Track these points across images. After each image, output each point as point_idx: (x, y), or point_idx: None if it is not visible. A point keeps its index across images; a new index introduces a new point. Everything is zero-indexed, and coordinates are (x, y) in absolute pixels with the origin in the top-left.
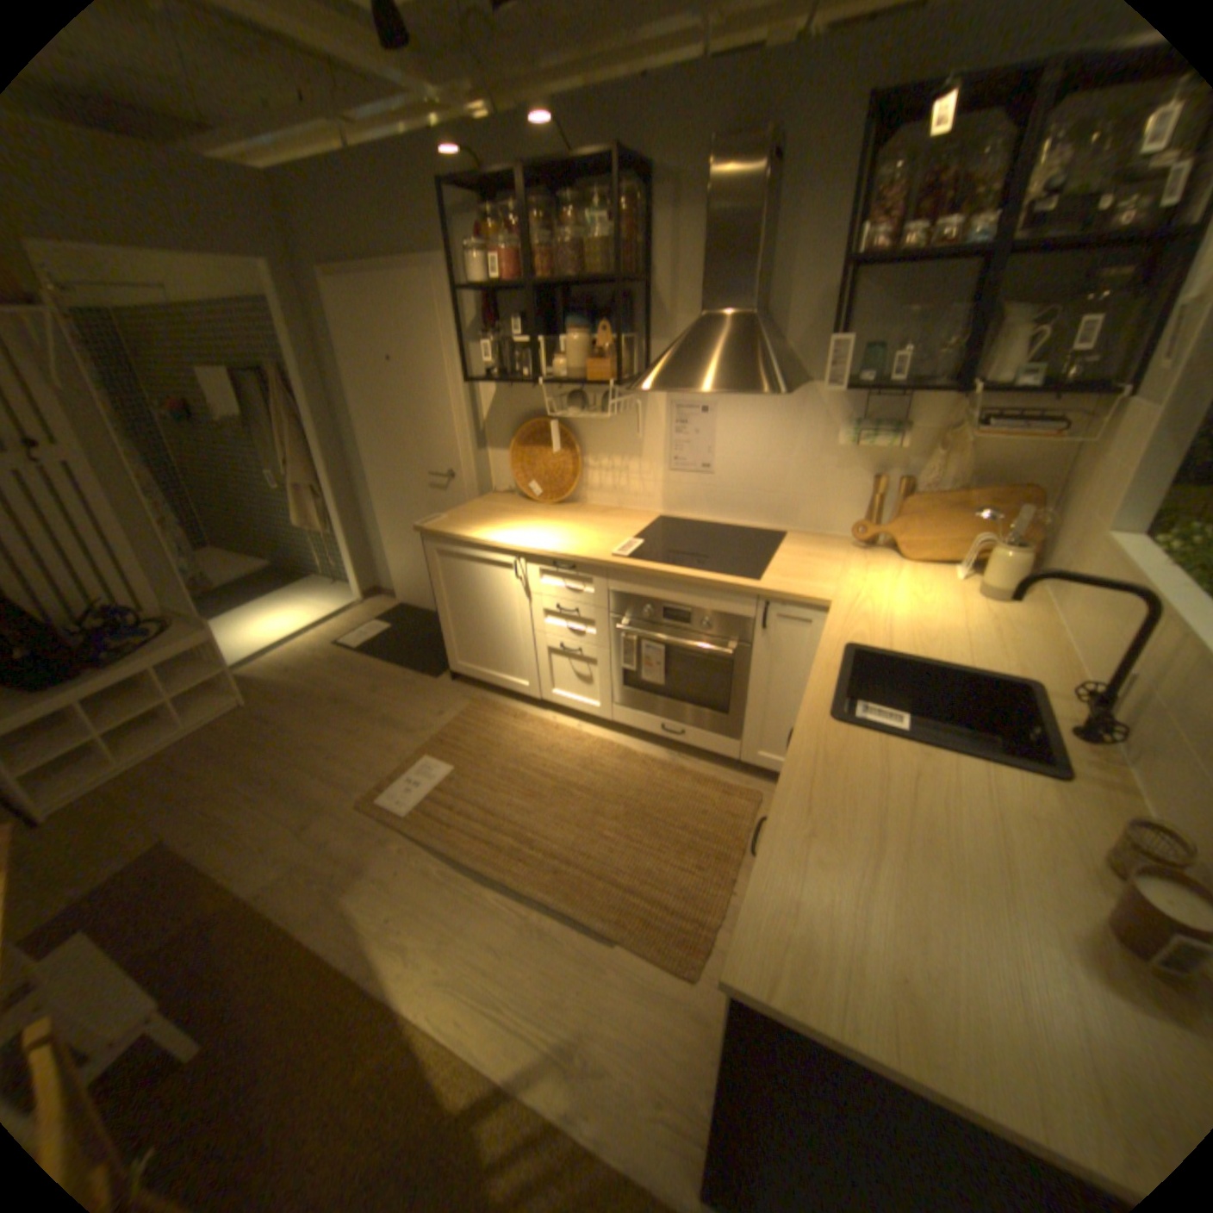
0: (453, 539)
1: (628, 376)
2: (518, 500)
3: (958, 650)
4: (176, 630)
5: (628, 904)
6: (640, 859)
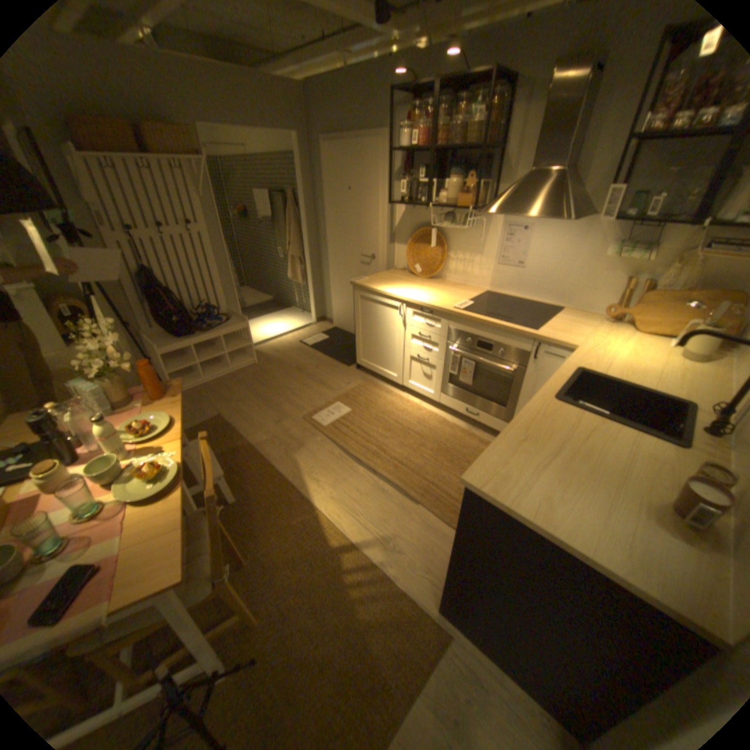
0: (369, 291)
1: (482, 205)
2: (407, 275)
3: (650, 381)
4: (233, 321)
5: (429, 489)
6: (440, 471)
